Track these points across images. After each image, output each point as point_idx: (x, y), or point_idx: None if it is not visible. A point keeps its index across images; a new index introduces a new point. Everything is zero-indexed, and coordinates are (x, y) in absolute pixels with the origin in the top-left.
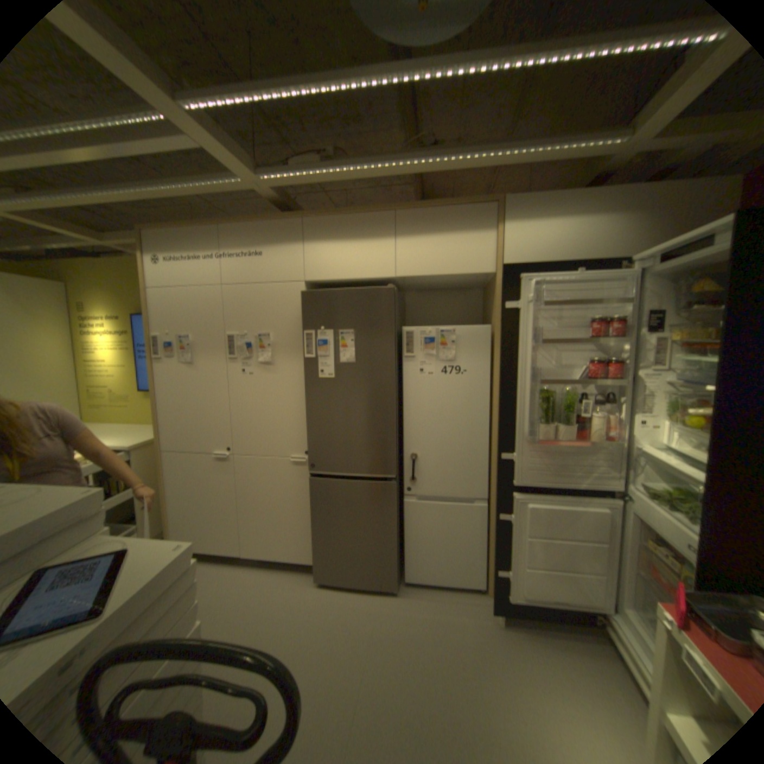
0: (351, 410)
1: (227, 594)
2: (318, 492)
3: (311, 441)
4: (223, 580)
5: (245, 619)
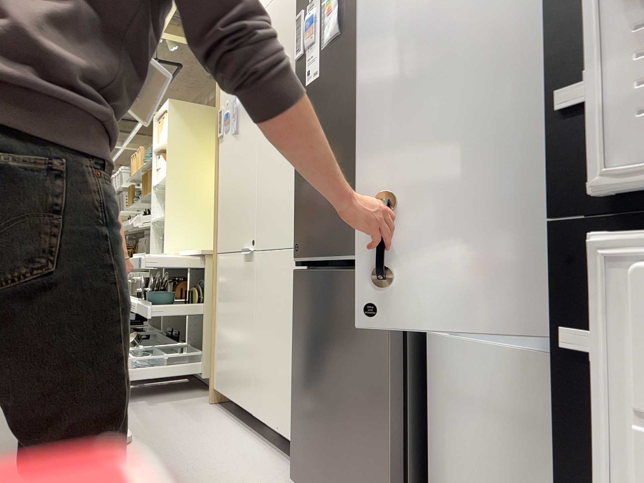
0: (334, 128)
1: (206, 449)
2: (299, 298)
3: (297, 203)
4: (223, 437)
5: (182, 477)
